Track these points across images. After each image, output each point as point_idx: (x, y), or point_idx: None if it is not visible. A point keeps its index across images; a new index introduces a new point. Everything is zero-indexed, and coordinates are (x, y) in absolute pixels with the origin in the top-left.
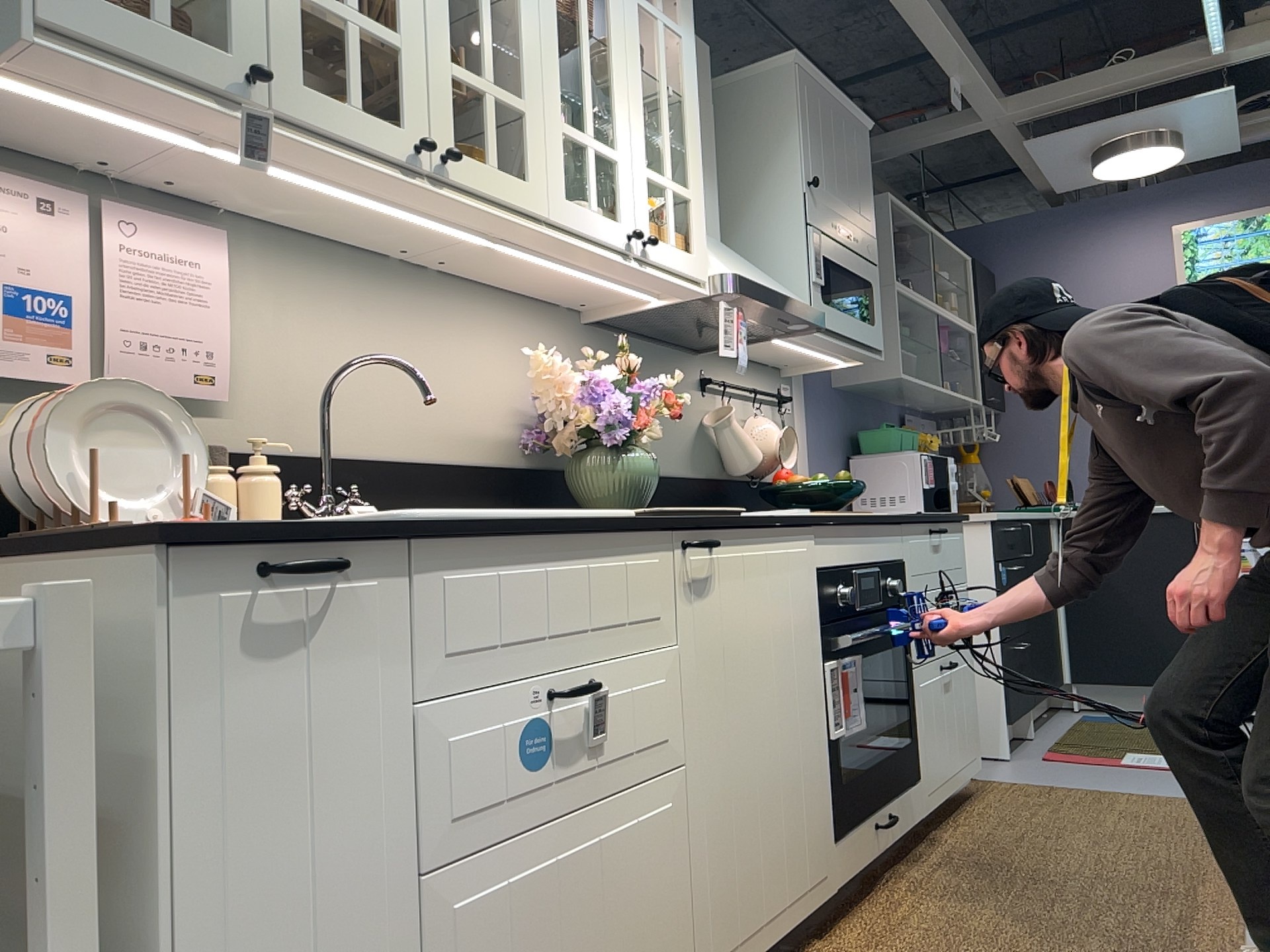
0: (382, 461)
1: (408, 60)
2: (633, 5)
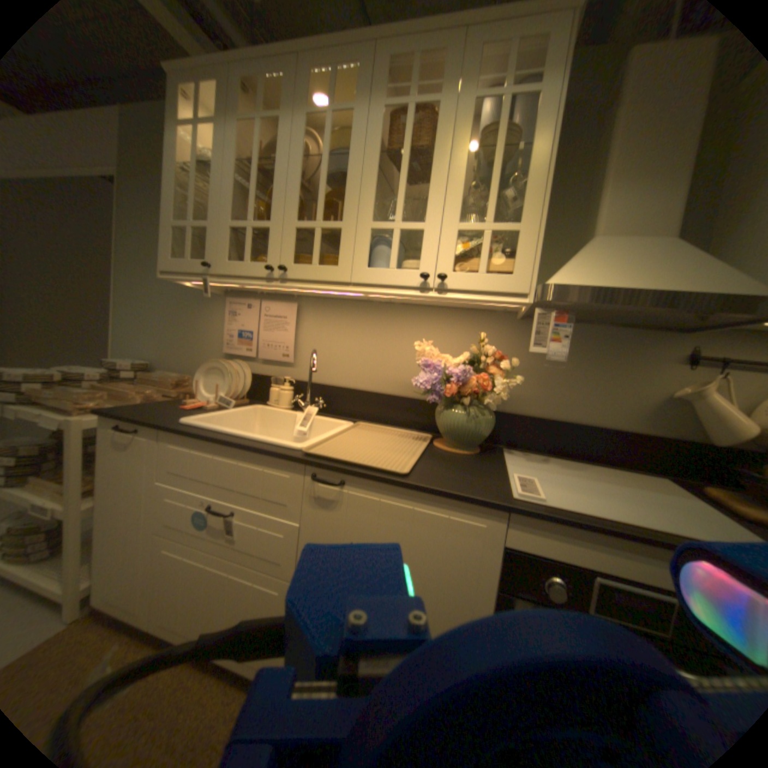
0: (354, 389)
1: (274, 230)
2: (469, 102)
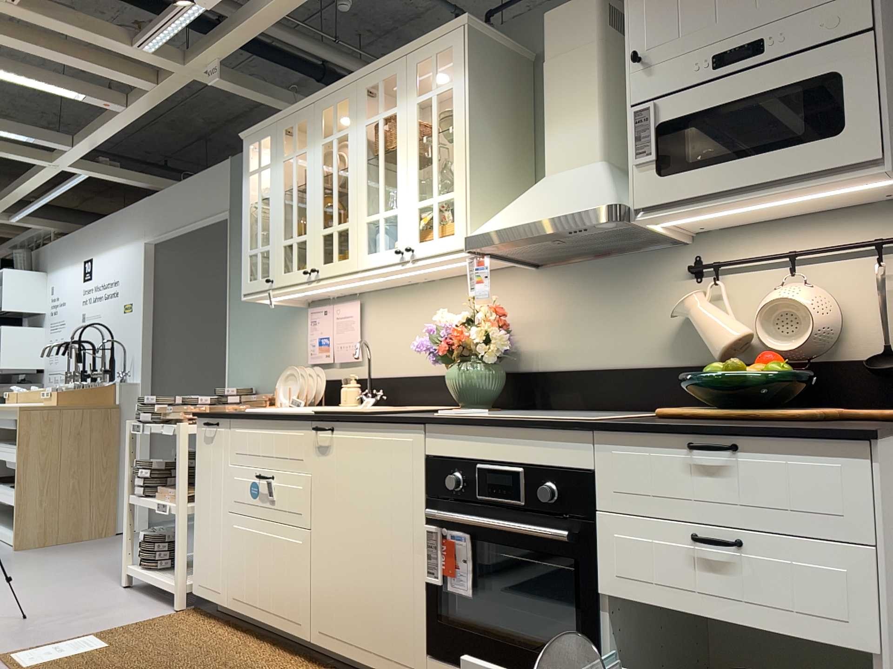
0: (410, 376)
1: (308, 241)
2: (411, 109)
